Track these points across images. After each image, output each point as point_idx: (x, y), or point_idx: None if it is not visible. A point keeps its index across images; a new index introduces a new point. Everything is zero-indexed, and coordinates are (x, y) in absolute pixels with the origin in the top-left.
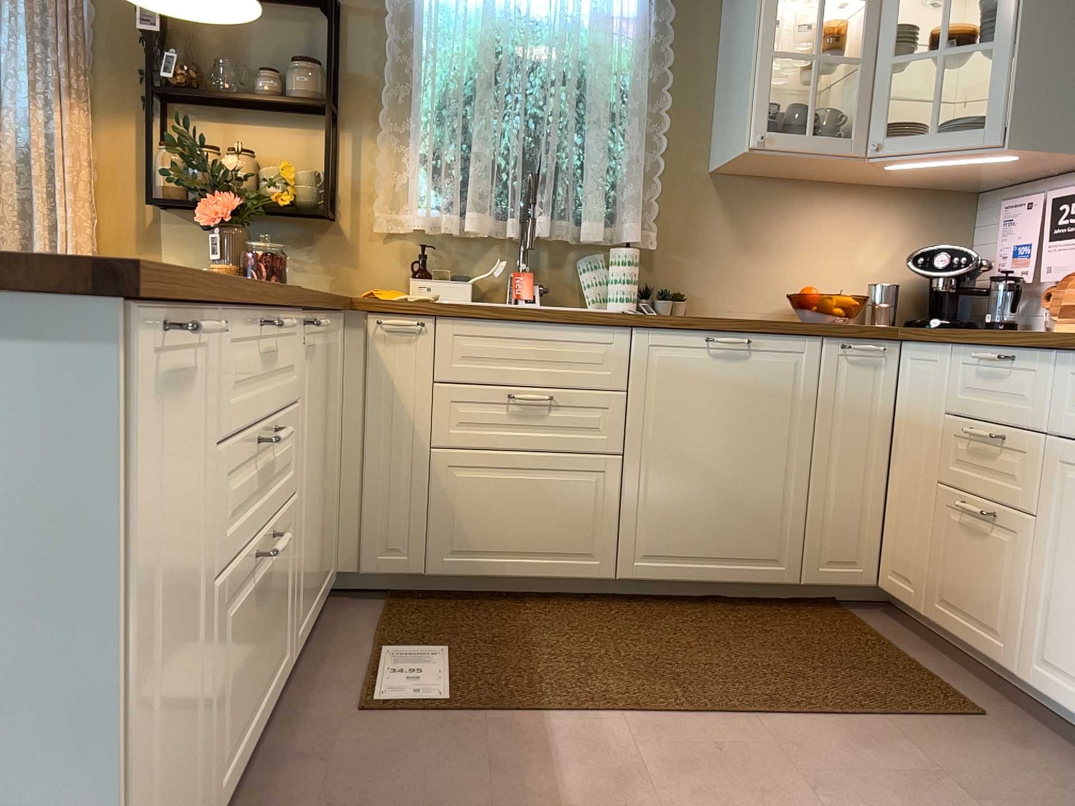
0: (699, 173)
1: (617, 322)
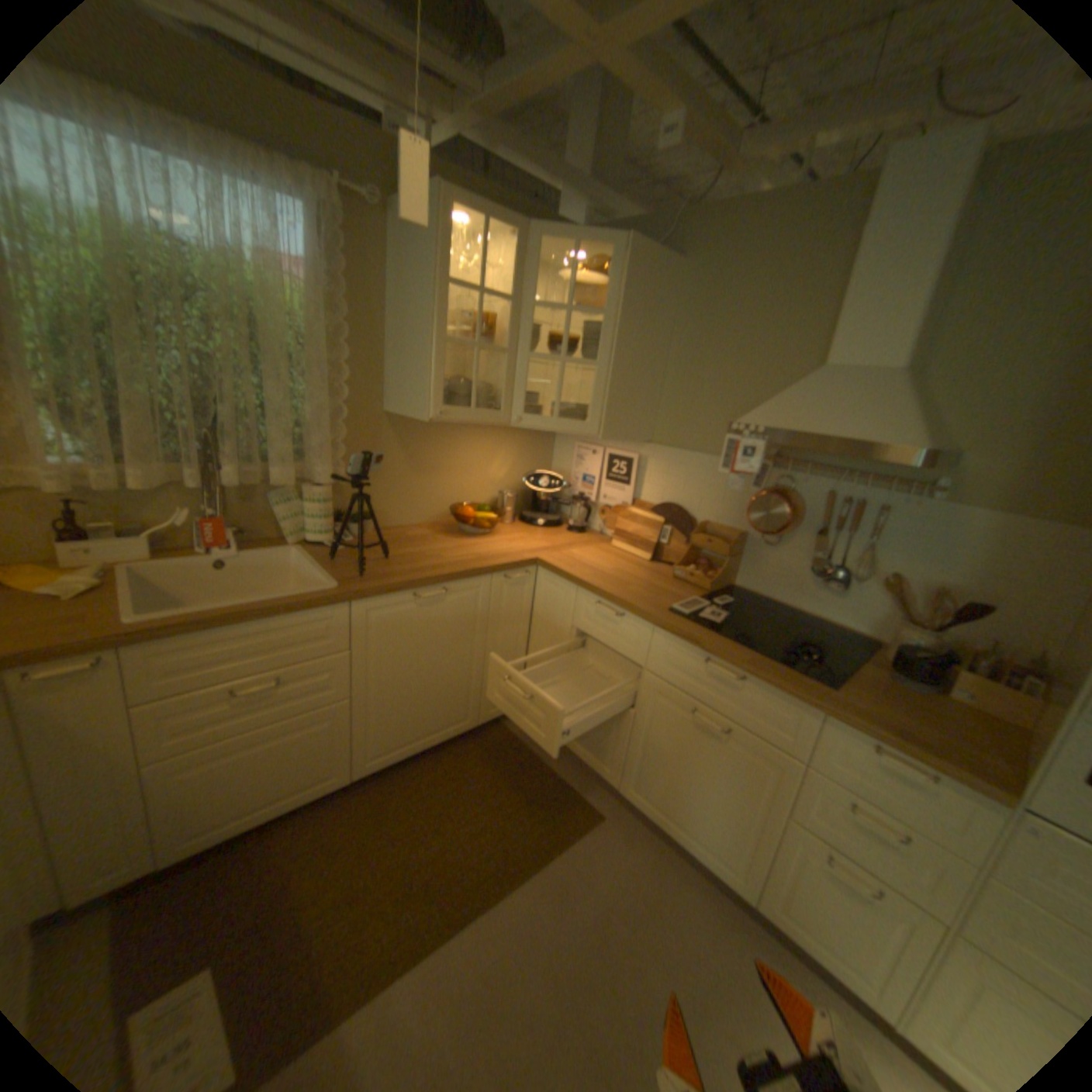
0: (374, 414)
1: (336, 605)
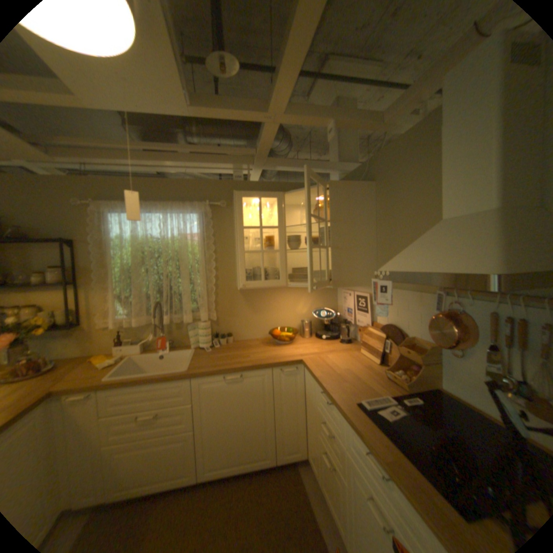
0: (232, 287)
1: (181, 380)
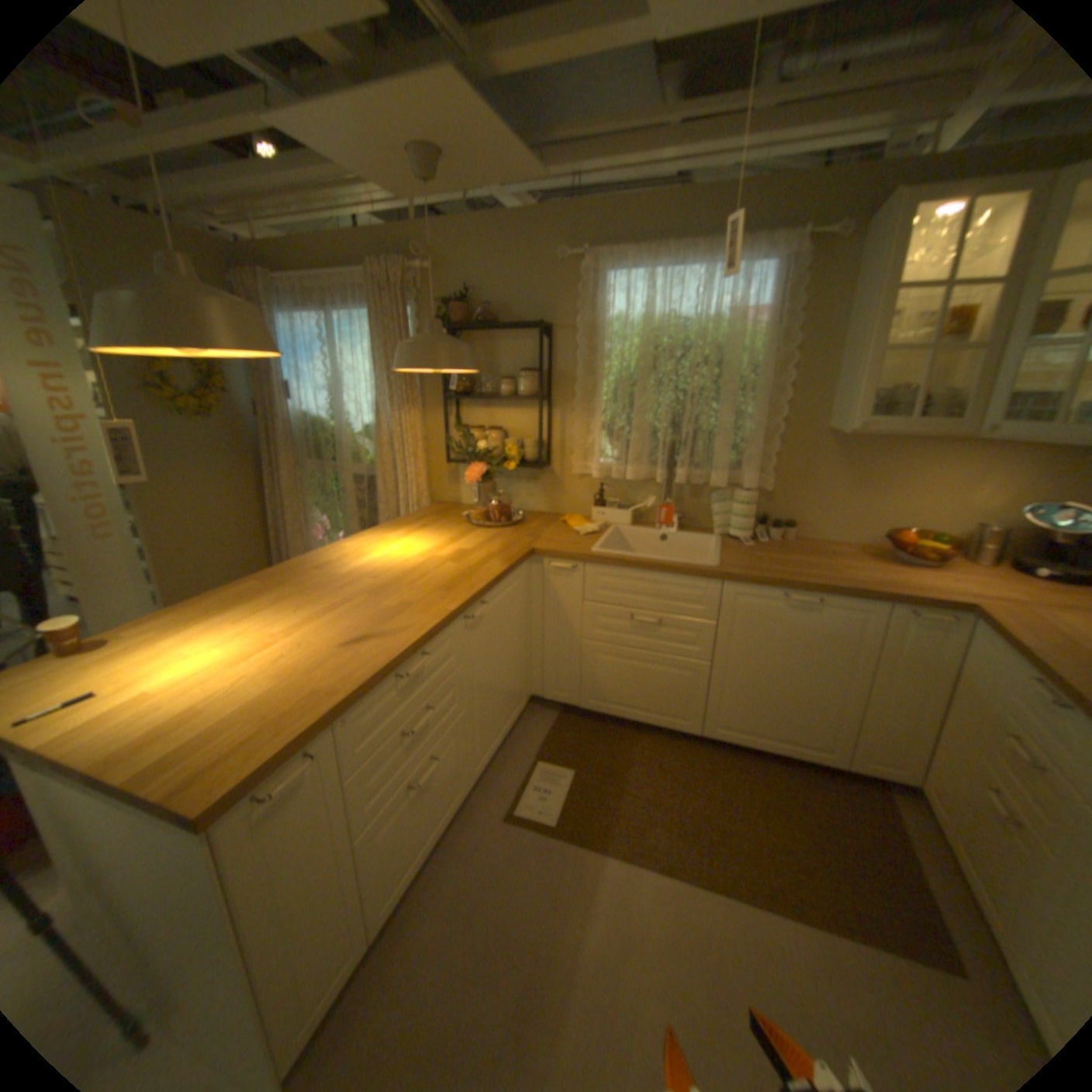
0: (819, 427)
1: (711, 578)
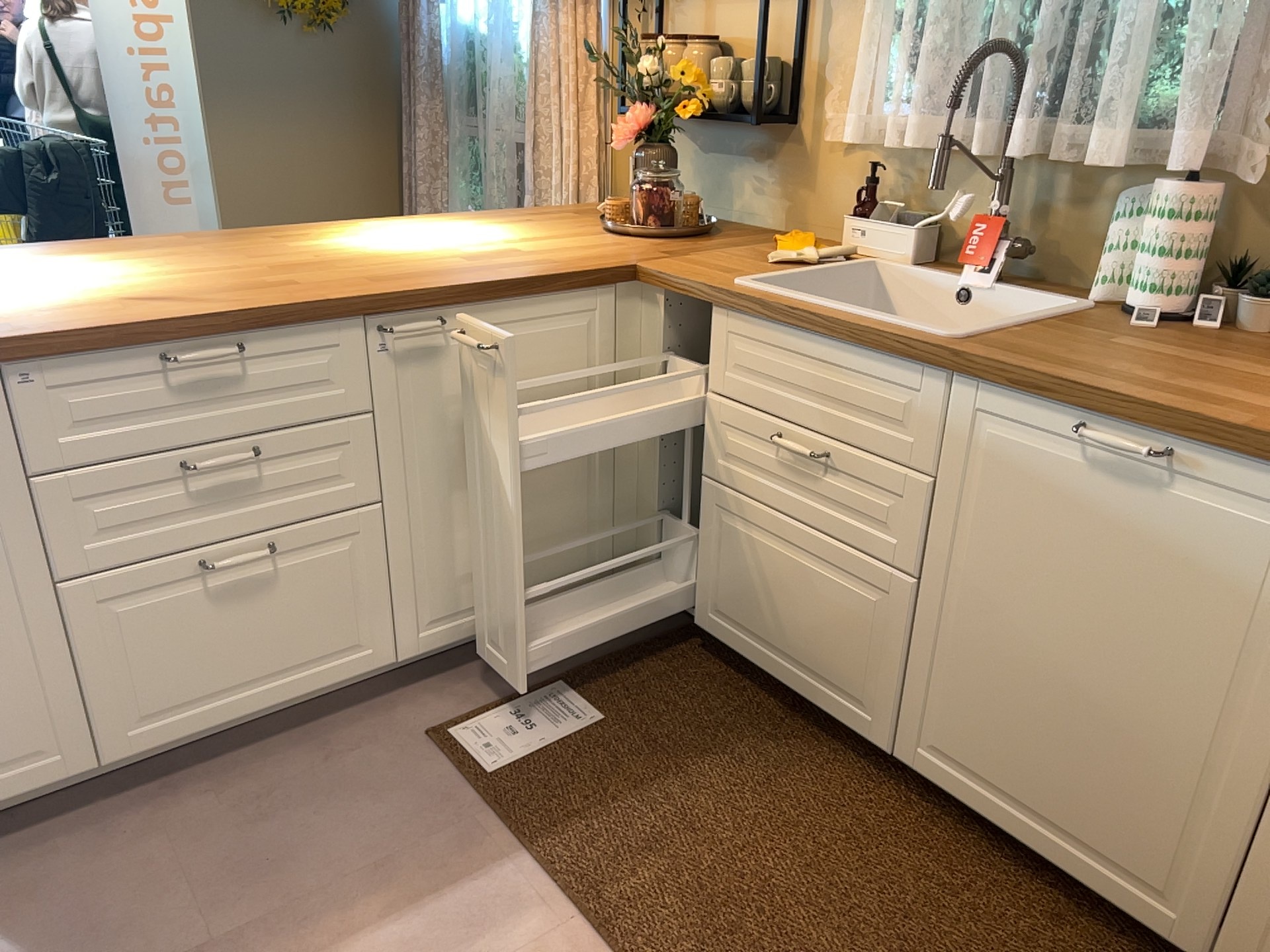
0: None
1: (920, 361)
